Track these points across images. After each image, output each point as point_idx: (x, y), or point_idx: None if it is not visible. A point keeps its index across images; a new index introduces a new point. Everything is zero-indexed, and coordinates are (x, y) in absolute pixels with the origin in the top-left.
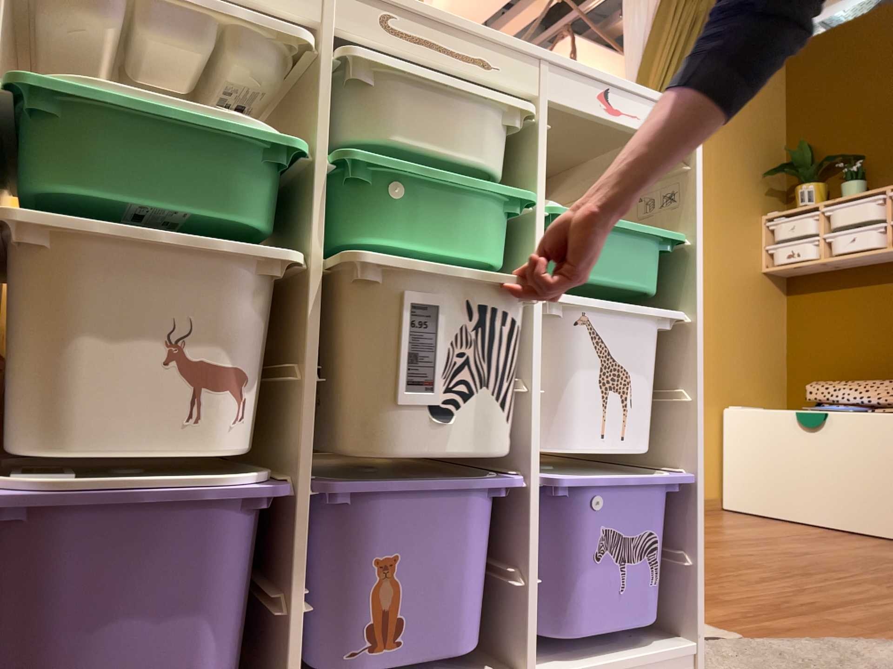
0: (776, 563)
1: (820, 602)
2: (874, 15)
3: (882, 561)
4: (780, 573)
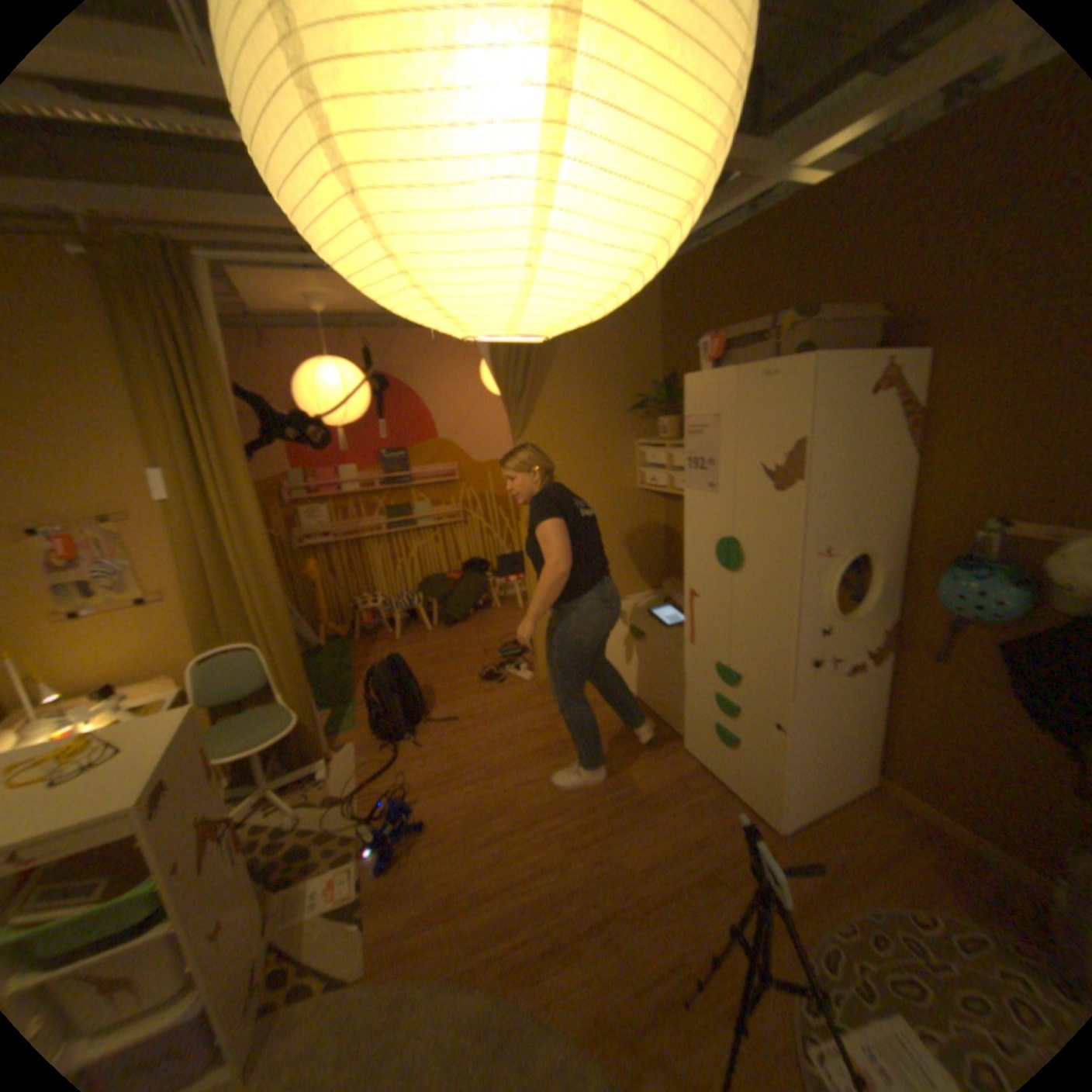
0: (529, 811)
1: (483, 901)
2: (723, 237)
3: (616, 796)
4: (511, 835)
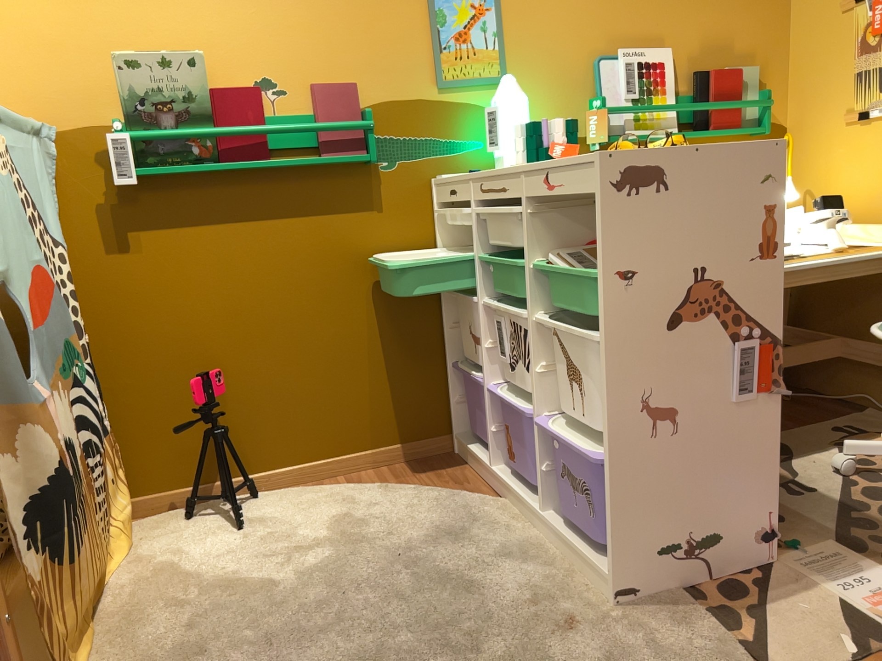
0: None
1: None
2: None
3: None
4: None
